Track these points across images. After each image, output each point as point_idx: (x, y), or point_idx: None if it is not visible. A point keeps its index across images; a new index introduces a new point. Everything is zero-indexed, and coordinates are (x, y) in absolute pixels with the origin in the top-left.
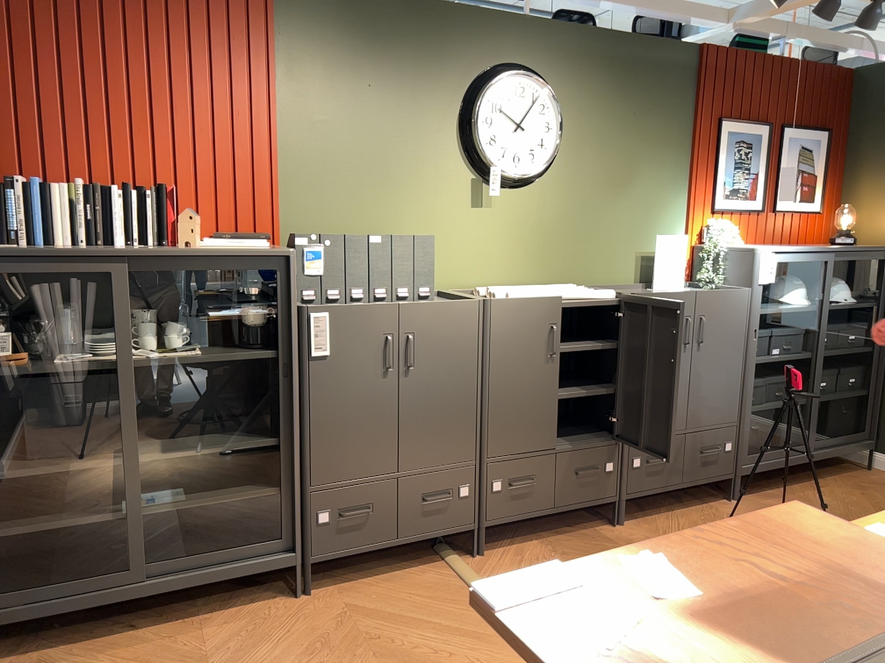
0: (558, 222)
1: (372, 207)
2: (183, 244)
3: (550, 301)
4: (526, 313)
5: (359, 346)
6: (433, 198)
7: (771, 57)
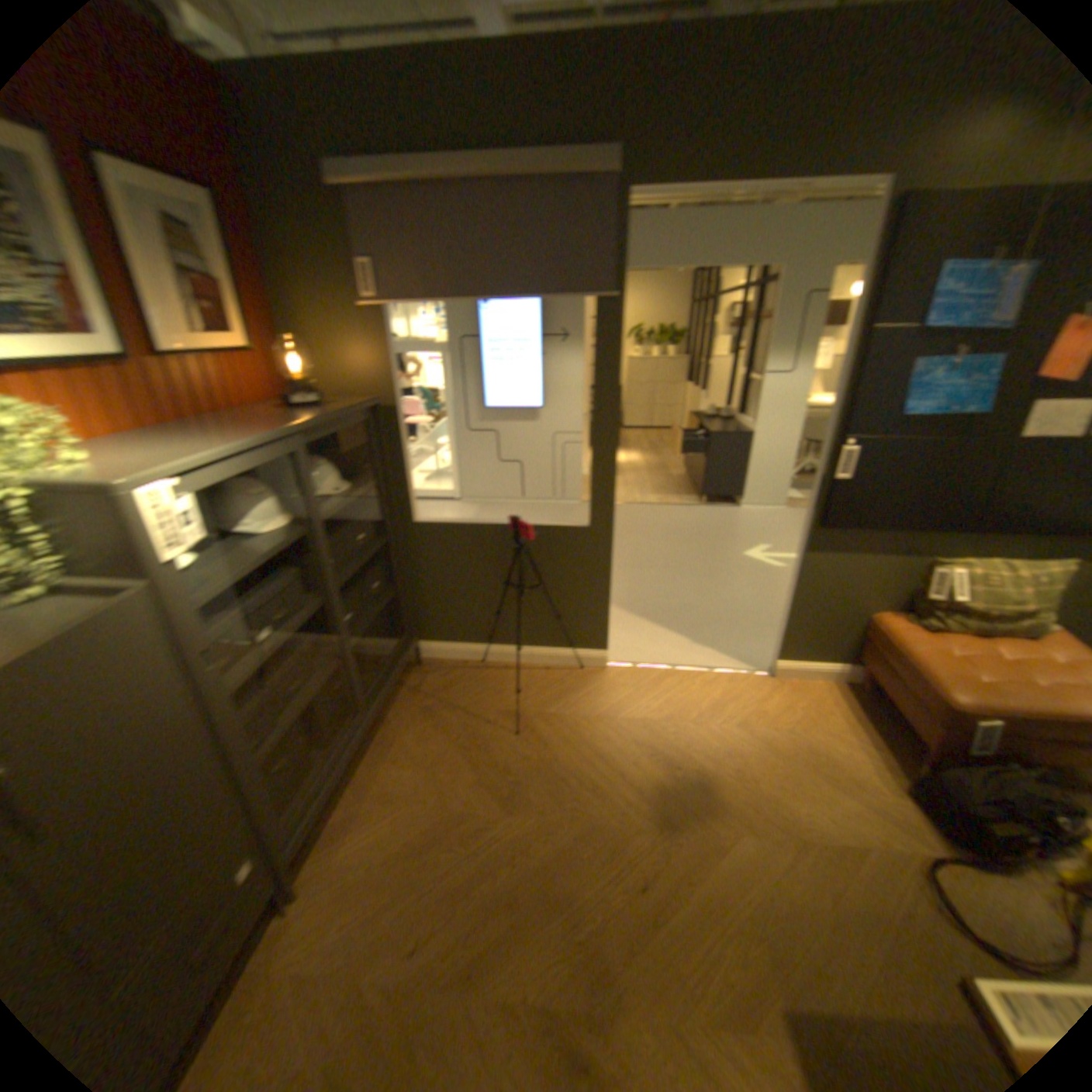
0: None
1: None
2: None
3: None
4: None
5: None
6: None
7: None
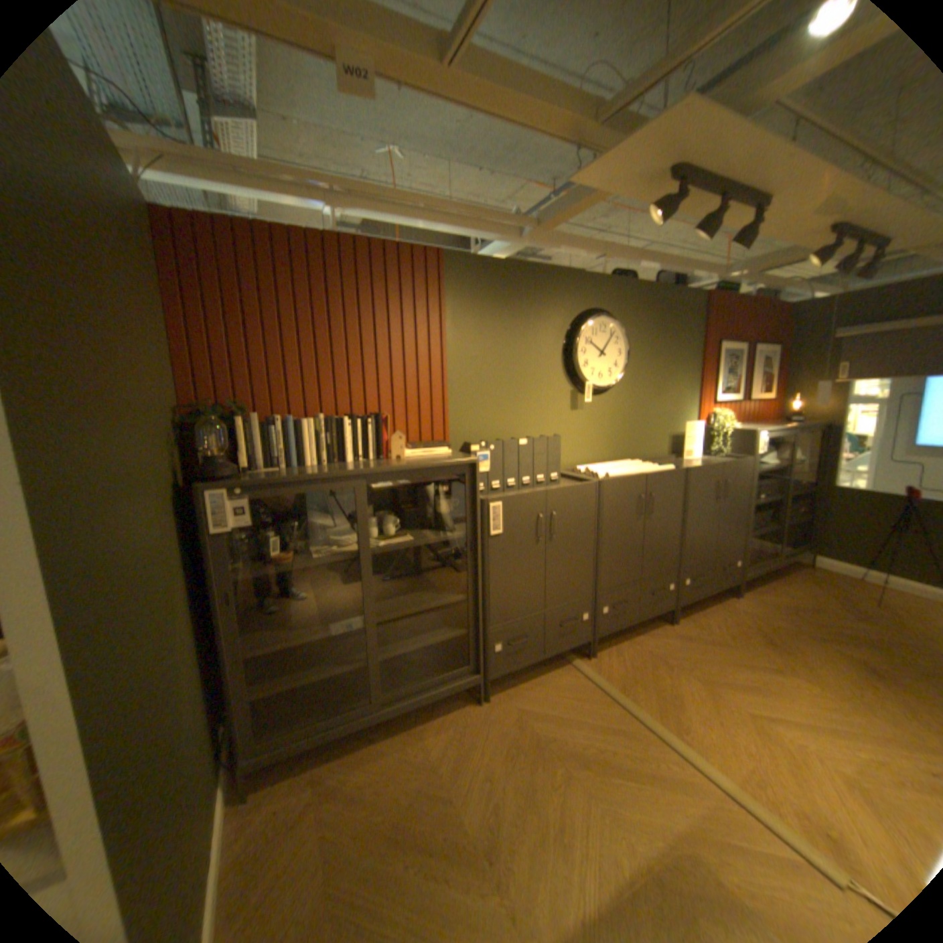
0: (623, 417)
1: (508, 416)
2: (395, 456)
3: (640, 478)
4: (625, 488)
5: (522, 523)
6: (547, 407)
7: (750, 296)
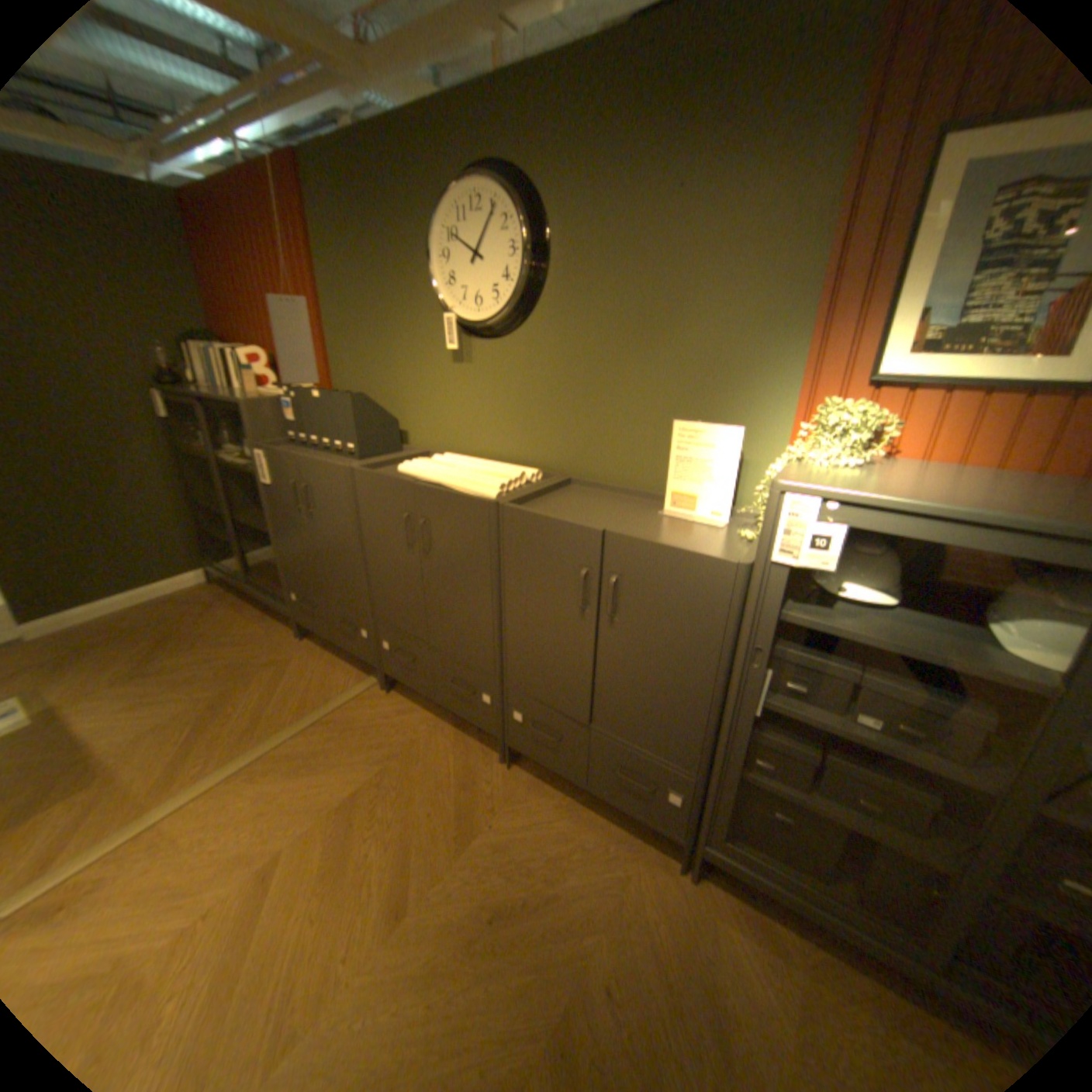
0: (547, 386)
1: (378, 363)
2: (246, 389)
3: (400, 485)
4: (381, 491)
5: (282, 483)
6: (419, 354)
7: None
